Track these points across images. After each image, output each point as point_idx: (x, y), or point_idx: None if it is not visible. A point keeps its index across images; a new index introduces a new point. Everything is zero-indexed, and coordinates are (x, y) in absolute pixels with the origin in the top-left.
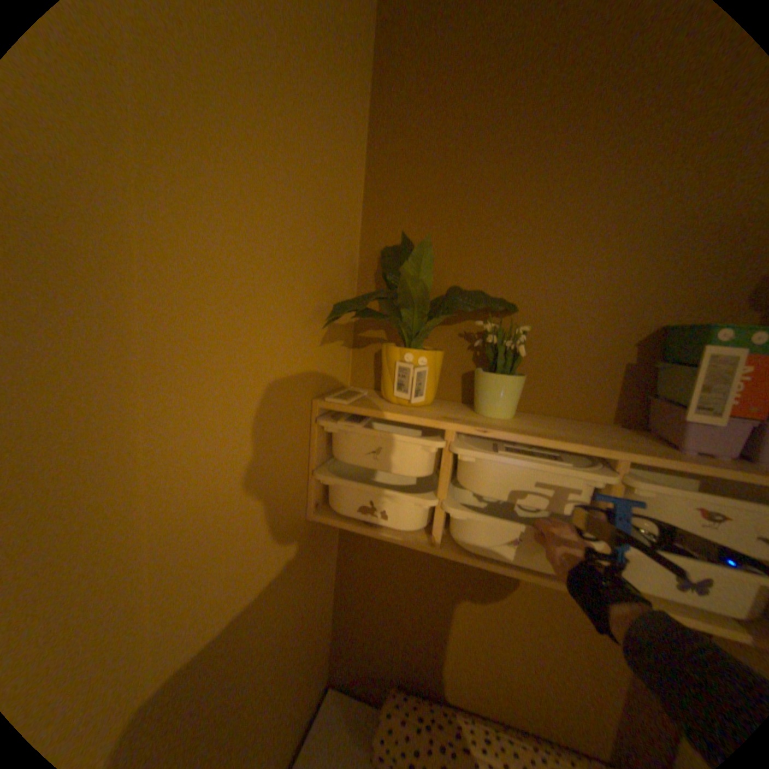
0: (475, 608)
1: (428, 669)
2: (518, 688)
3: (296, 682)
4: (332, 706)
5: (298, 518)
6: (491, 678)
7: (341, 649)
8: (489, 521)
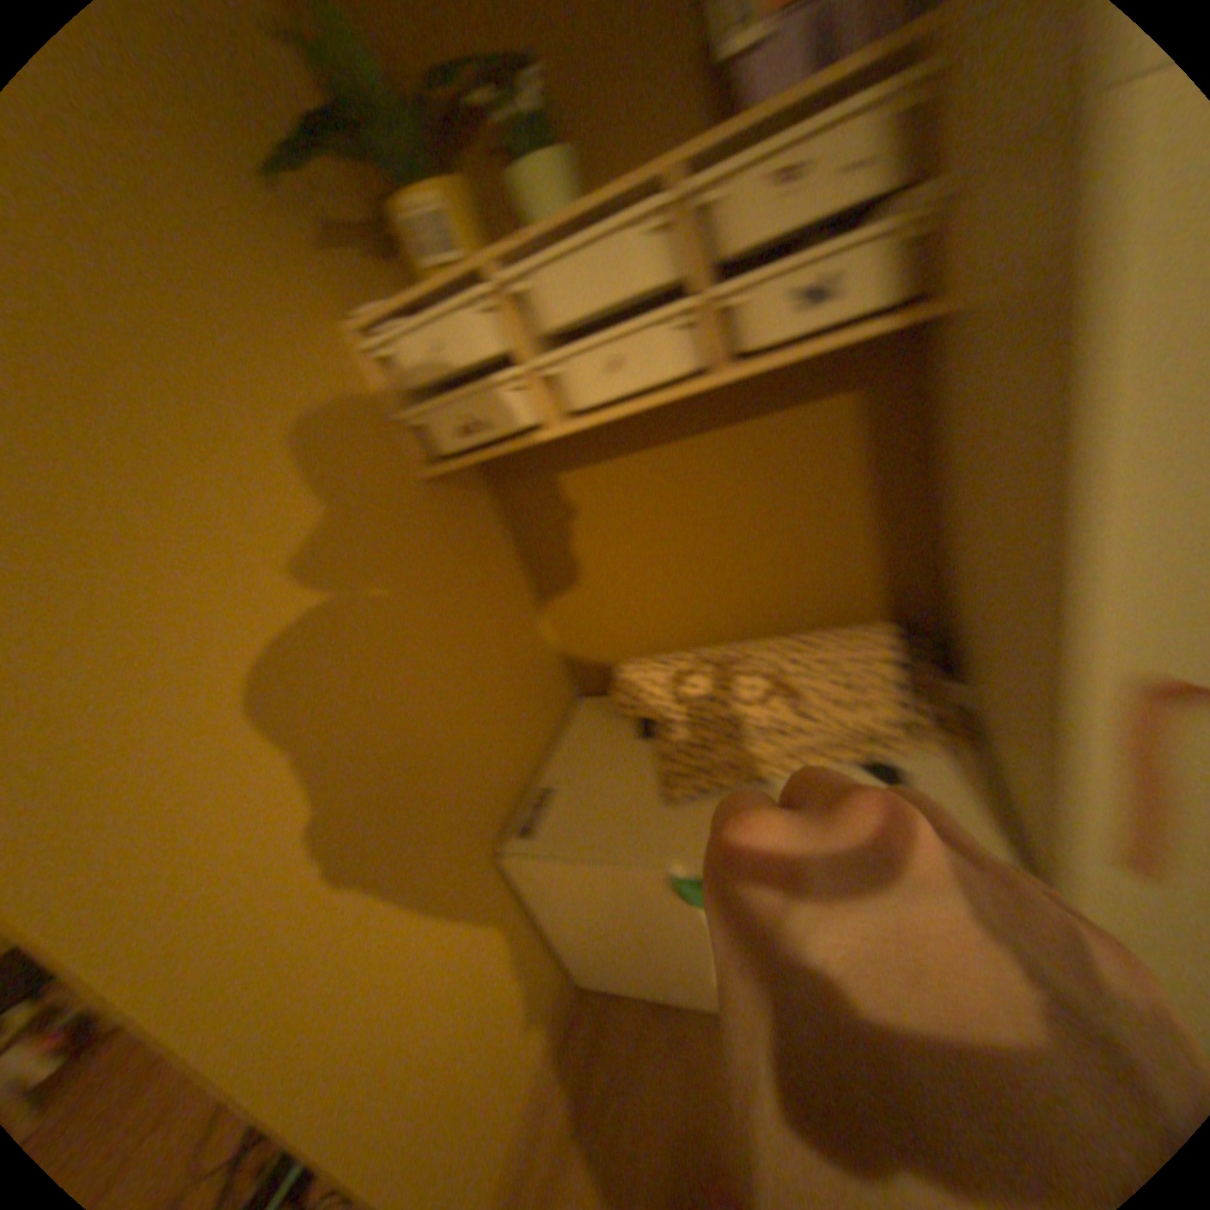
0: (679, 524)
1: (666, 624)
2: (762, 592)
3: (513, 670)
4: (586, 707)
5: (406, 475)
6: (731, 597)
7: (573, 652)
8: (582, 357)
